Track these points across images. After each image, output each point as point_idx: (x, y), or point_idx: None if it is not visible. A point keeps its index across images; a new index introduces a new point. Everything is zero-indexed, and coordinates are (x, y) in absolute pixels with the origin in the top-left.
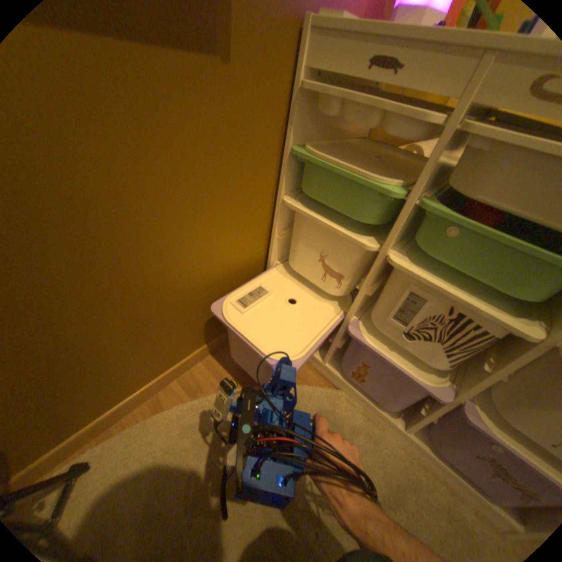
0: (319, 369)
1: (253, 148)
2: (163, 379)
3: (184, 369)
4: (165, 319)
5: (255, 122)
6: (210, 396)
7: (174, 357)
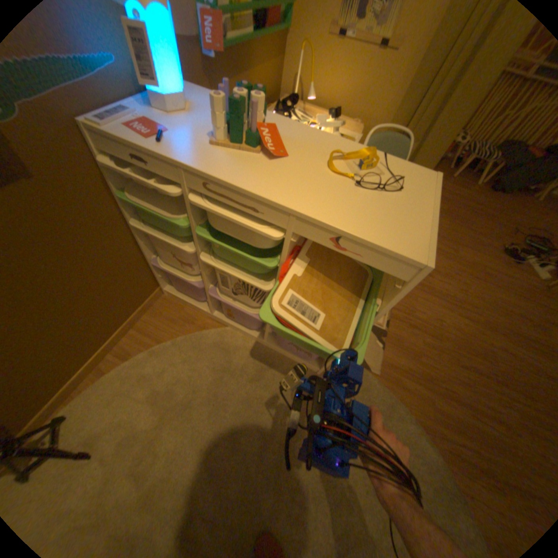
0: (211, 317)
1: (83, 205)
2: (96, 356)
3: (111, 345)
4: (74, 324)
5: (75, 192)
6: (135, 357)
7: (98, 341)
